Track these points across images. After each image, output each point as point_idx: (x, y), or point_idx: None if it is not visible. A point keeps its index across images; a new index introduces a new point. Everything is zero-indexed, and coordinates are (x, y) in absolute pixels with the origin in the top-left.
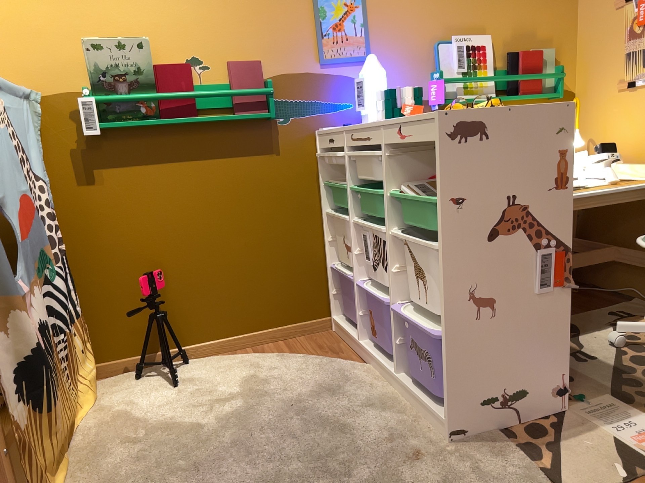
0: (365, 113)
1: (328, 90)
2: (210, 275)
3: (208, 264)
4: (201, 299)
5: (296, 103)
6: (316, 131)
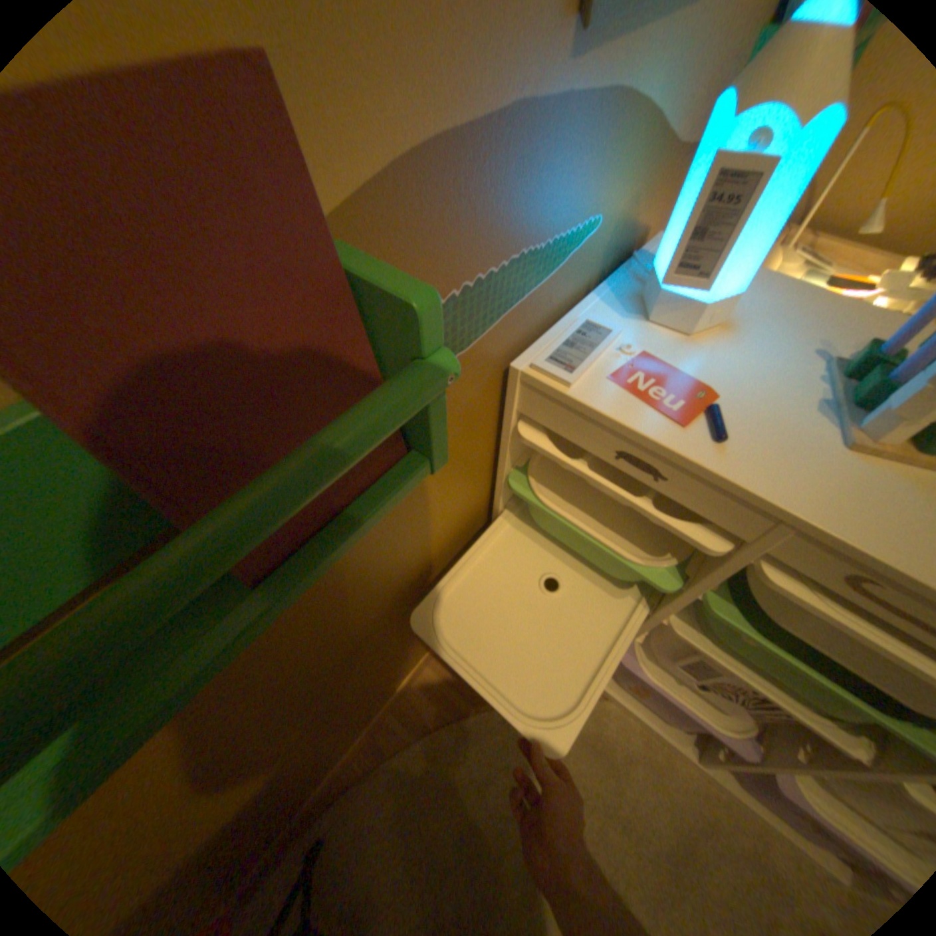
0: (686, 288)
1: (569, 180)
2: (303, 760)
3: (293, 760)
4: (298, 783)
5: (469, 296)
6: (514, 368)
